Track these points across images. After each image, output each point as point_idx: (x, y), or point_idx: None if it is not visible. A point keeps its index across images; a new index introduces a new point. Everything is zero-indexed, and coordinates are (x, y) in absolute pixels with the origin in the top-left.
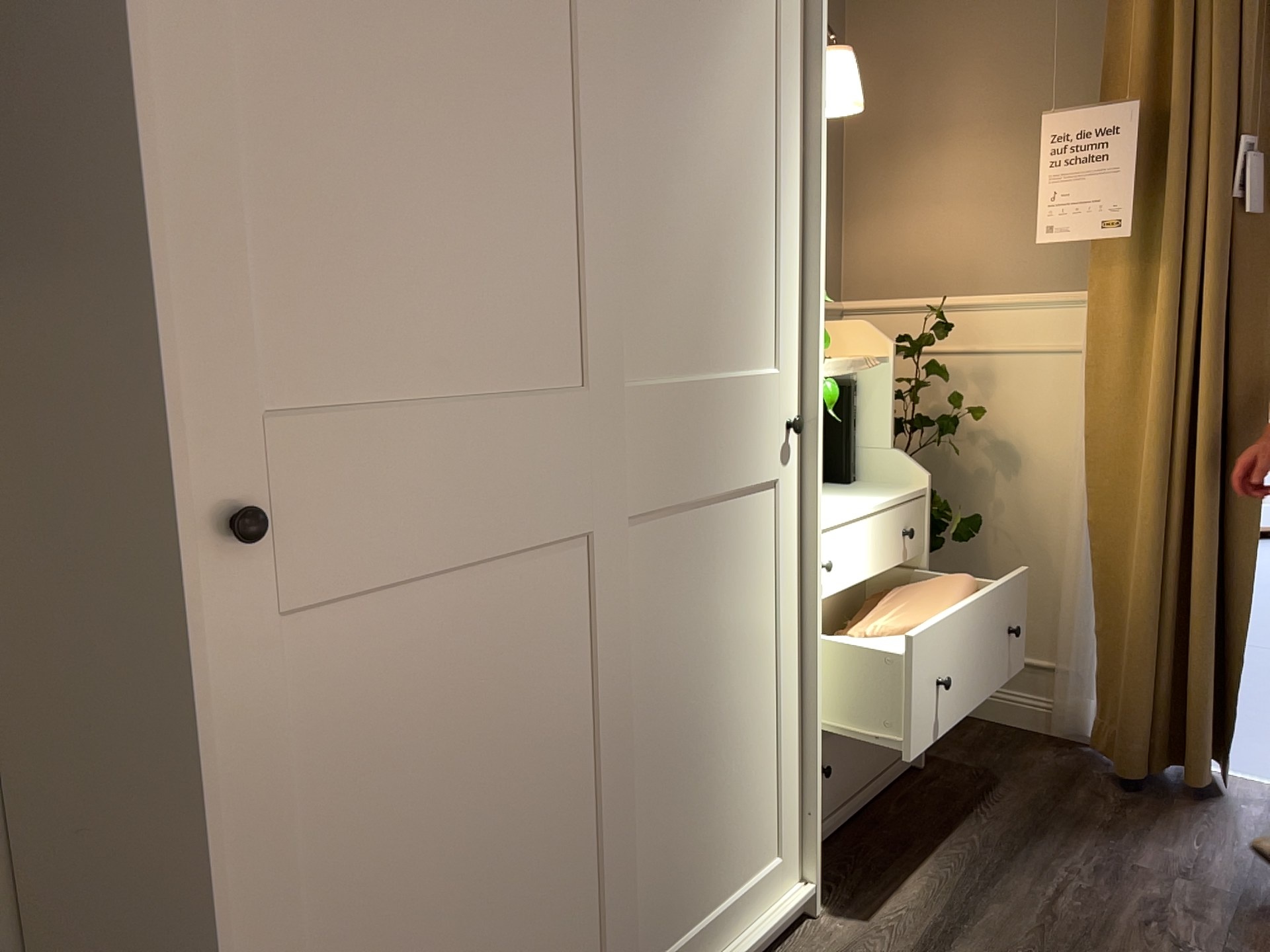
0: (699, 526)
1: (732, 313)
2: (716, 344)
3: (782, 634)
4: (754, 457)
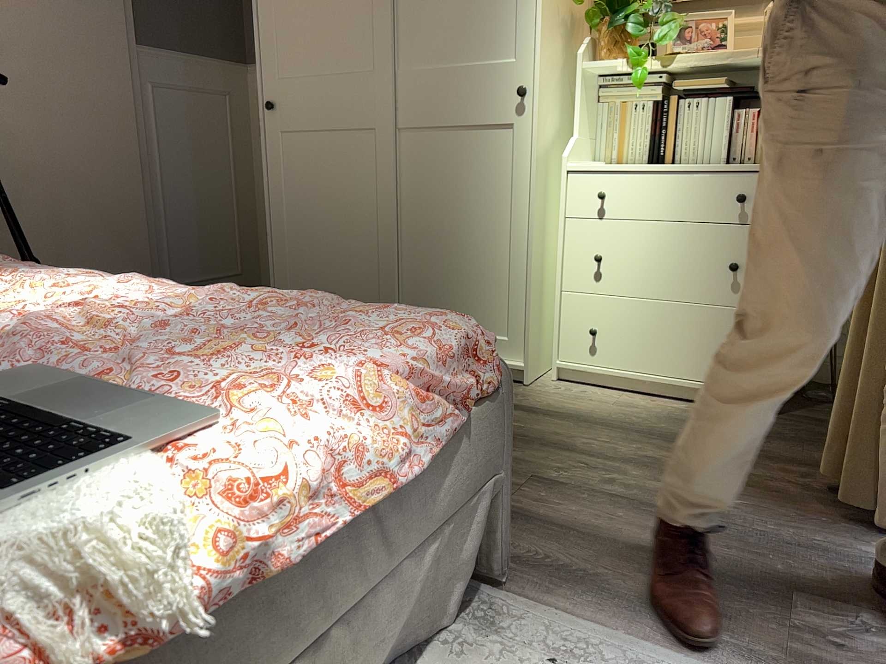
0: (449, 140)
1: (477, 29)
2: (463, 46)
3: (515, 217)
4: (491, 108)
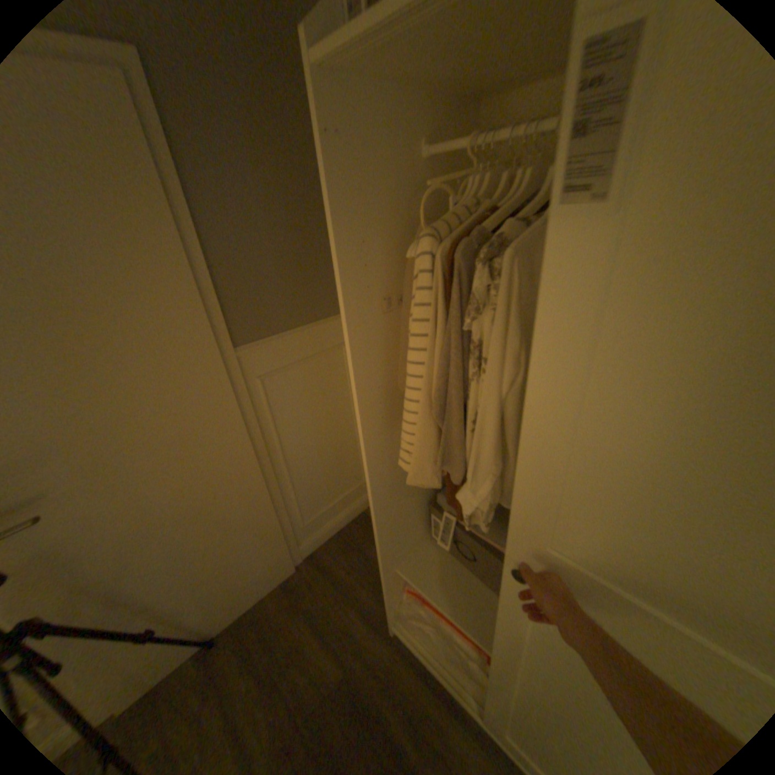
0: None
1: None
2: None
3: None
4: None
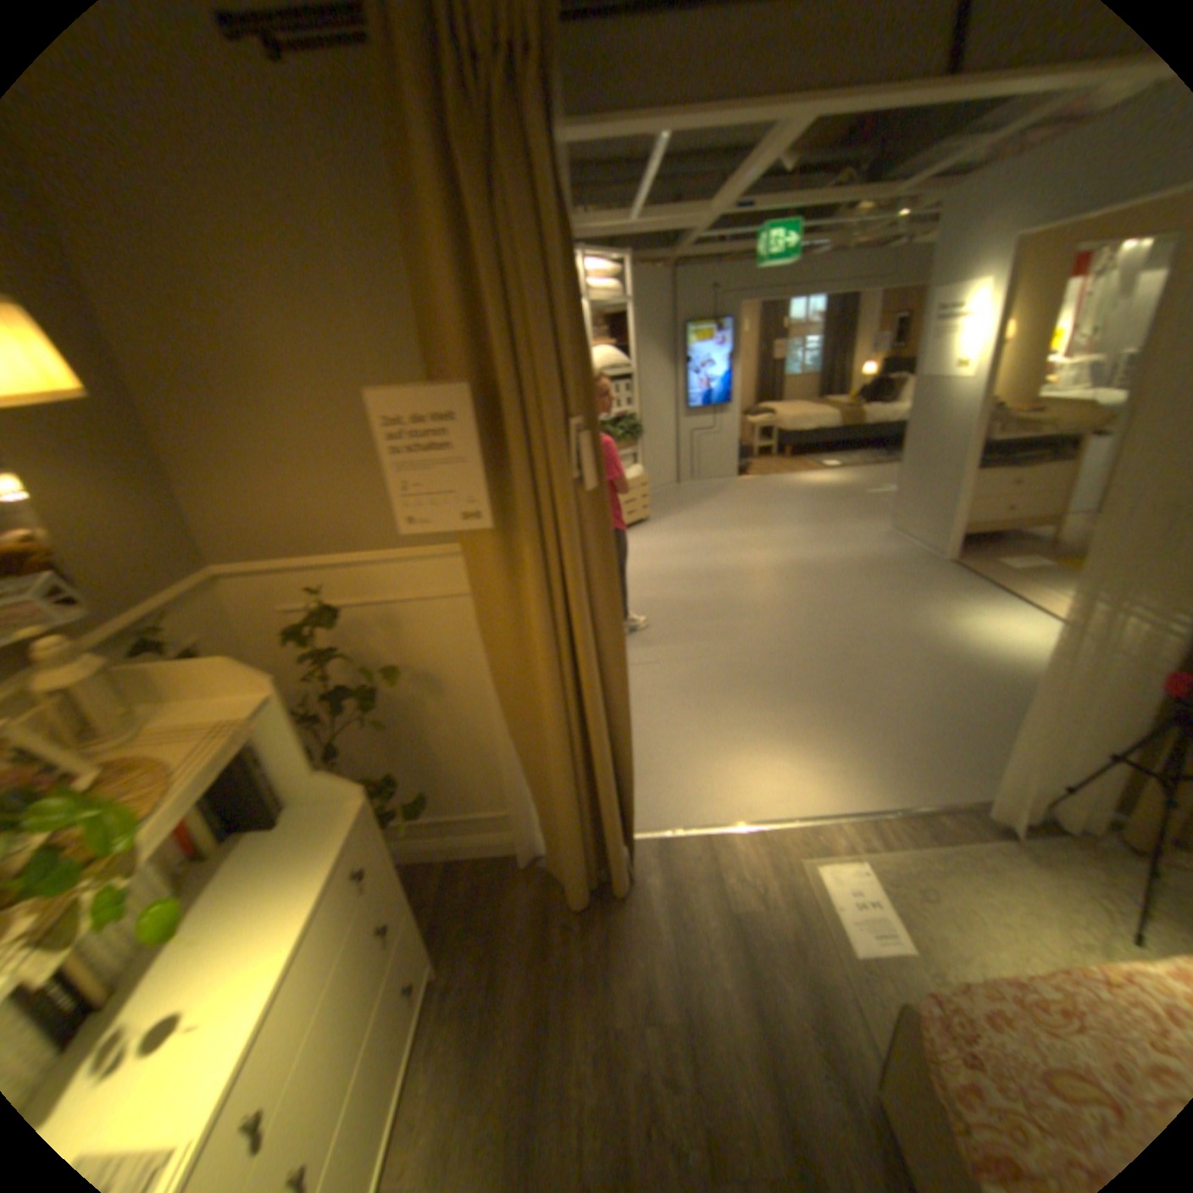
0: None
1: None
2: None
3: None
4: None
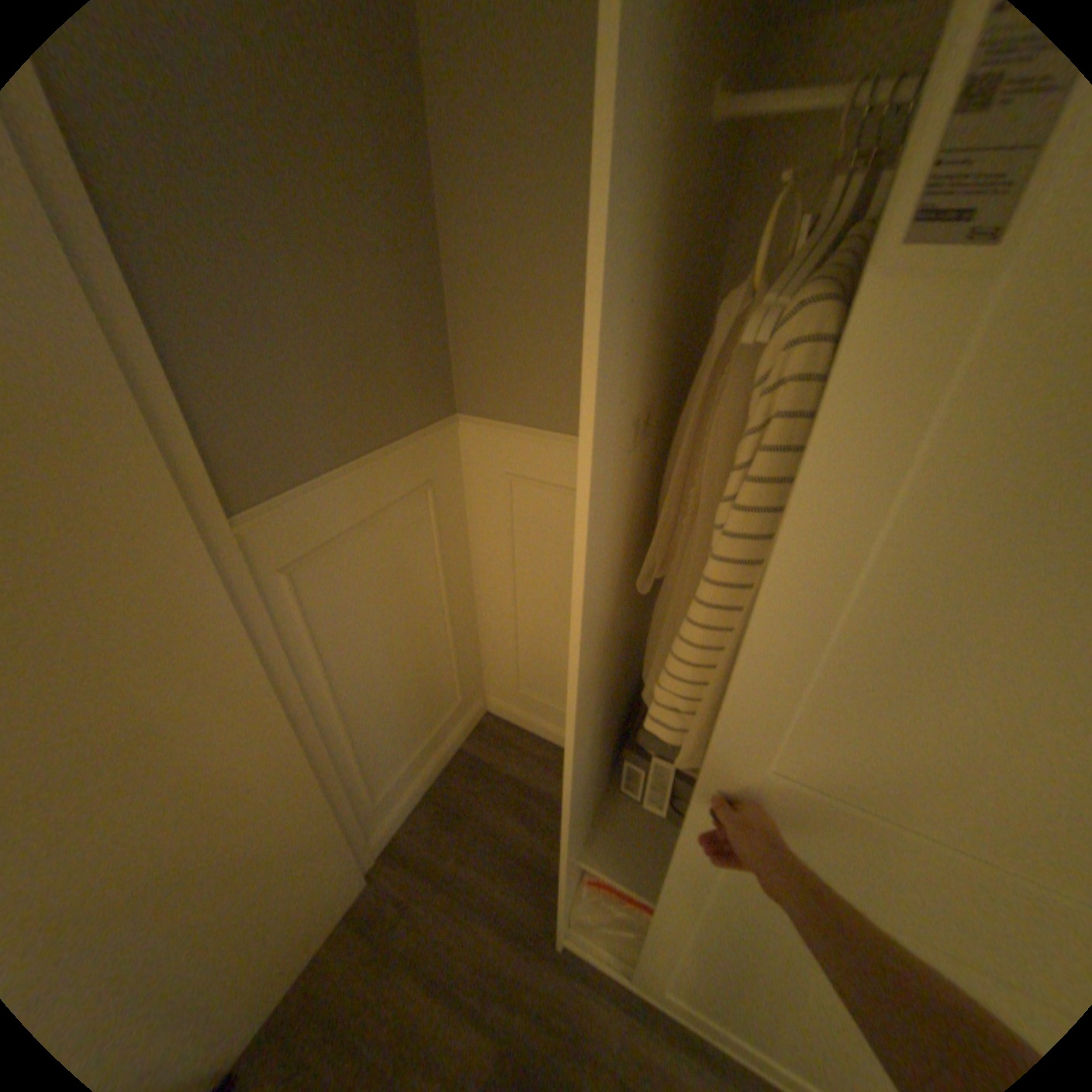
0: None
1: None
2: None
3: None
4: None
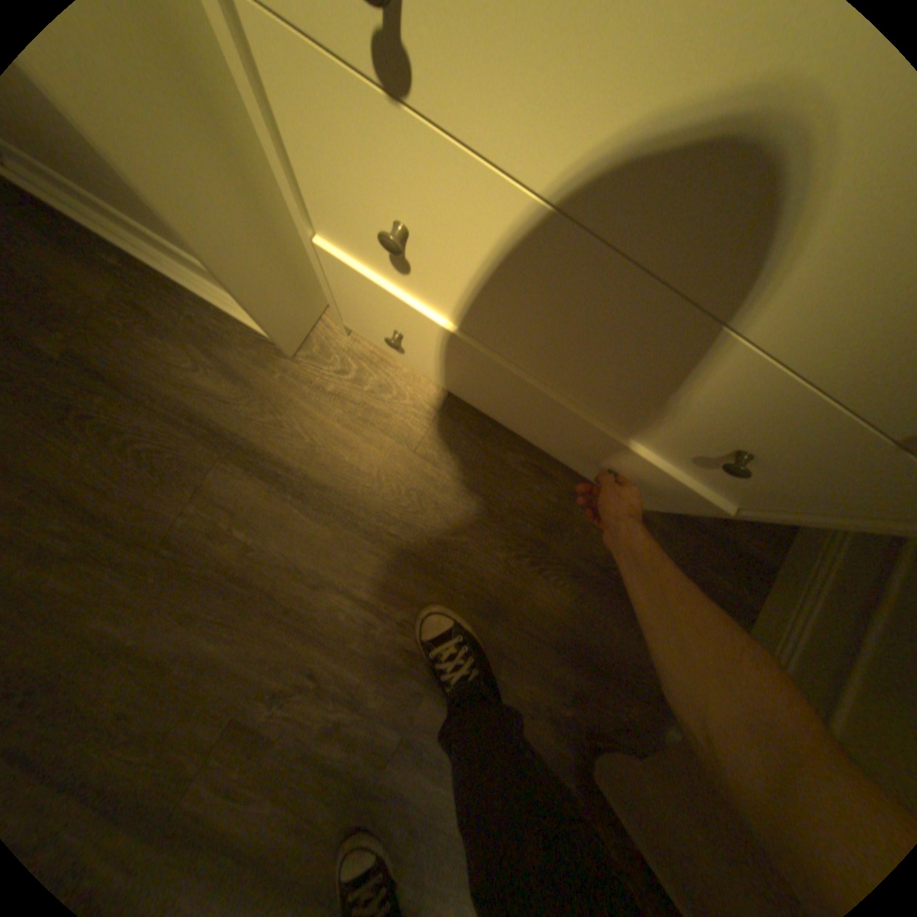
0: None
1: None
2: None
3: None
4: None
